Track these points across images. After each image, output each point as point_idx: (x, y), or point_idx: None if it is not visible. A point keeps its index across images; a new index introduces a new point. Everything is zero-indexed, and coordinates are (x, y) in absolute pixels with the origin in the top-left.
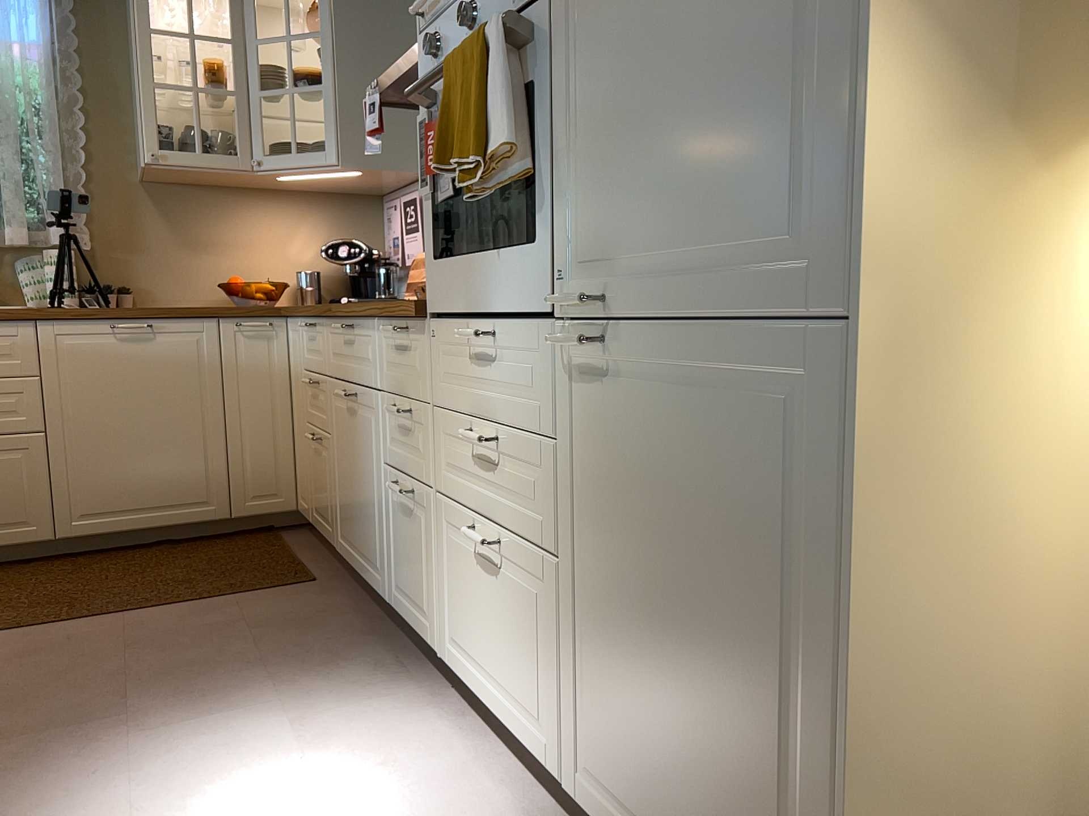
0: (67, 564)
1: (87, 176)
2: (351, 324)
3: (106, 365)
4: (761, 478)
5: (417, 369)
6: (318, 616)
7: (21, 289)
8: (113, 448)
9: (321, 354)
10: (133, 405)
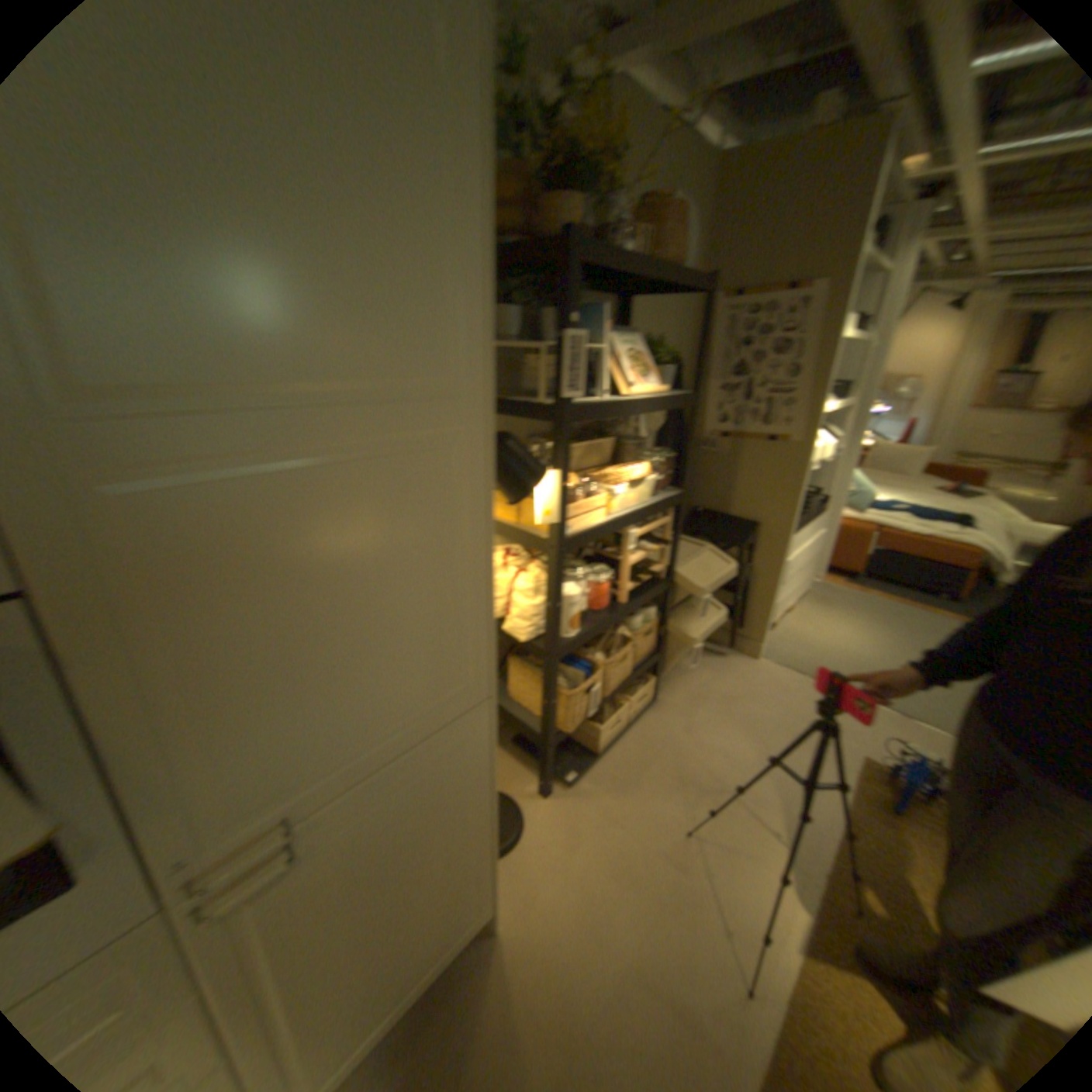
0: None
1: None
2: None
3: None
4: (444, 792)
5: None
6: None
7: None
8: None
9: None
10: None
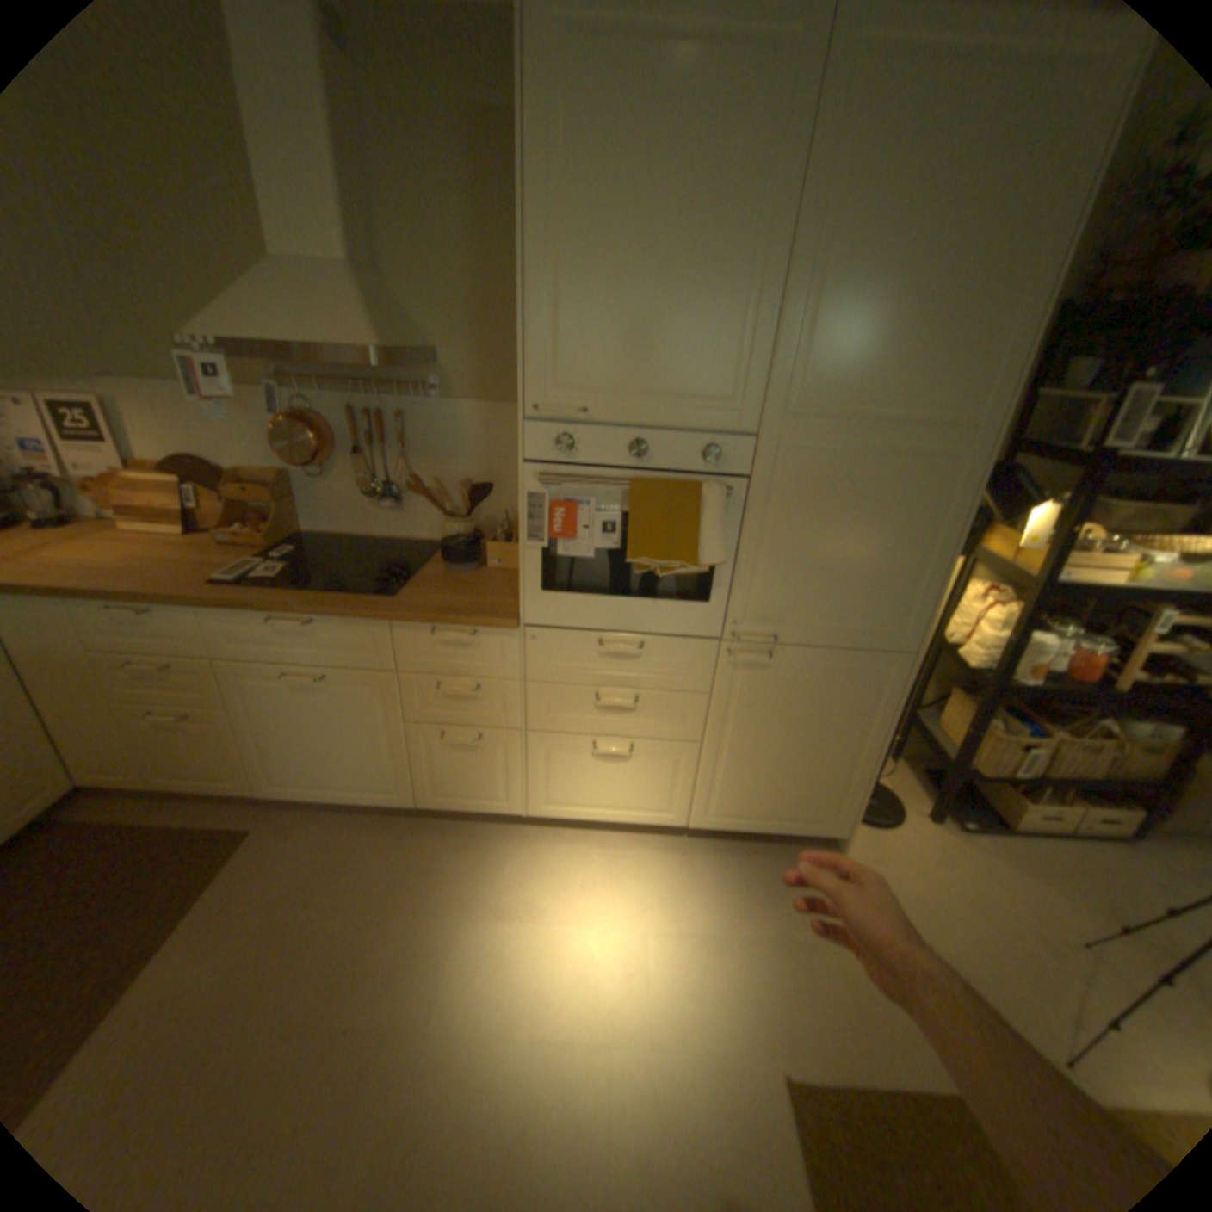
0: None
1: None
2: (302, 619)
3: None
4: (854, 697)
5: (491, 658)
6: (325, 853)
7: None
8: None
9: (176, 639)
10: None
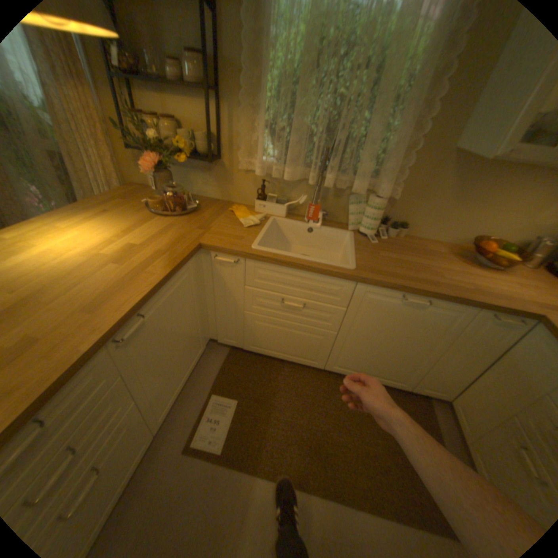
0: (325, 380)
1: (423, 143)
2: None
3: (388, 314)
4: None
5: None
6: None
7: (347, 211)
8: (368, 349)
9: None
10: (391, 336)
